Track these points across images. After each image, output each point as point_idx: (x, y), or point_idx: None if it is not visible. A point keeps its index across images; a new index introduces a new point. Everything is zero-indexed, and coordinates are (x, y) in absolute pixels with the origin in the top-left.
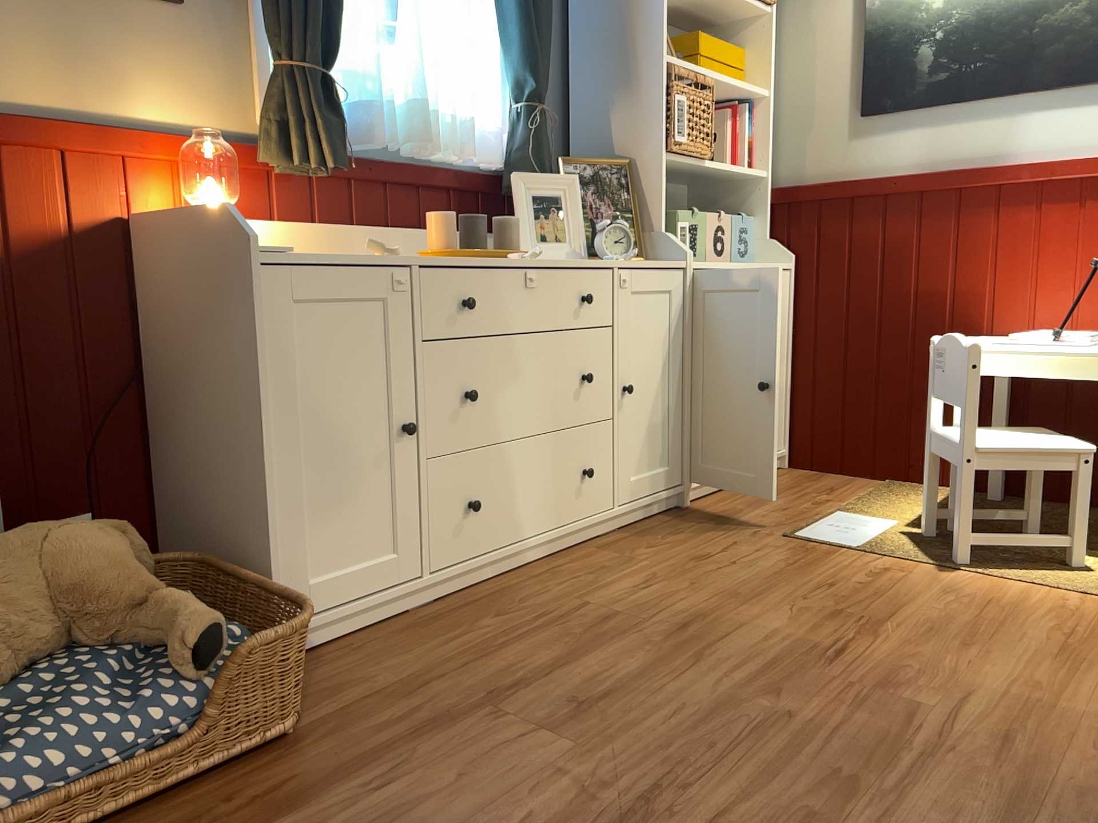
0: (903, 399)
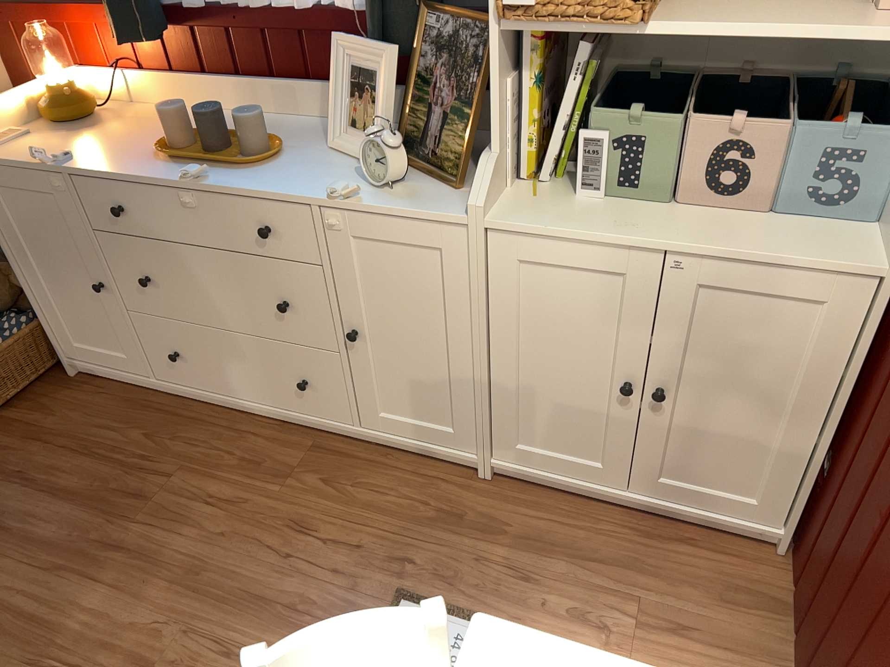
0: (850, 663)
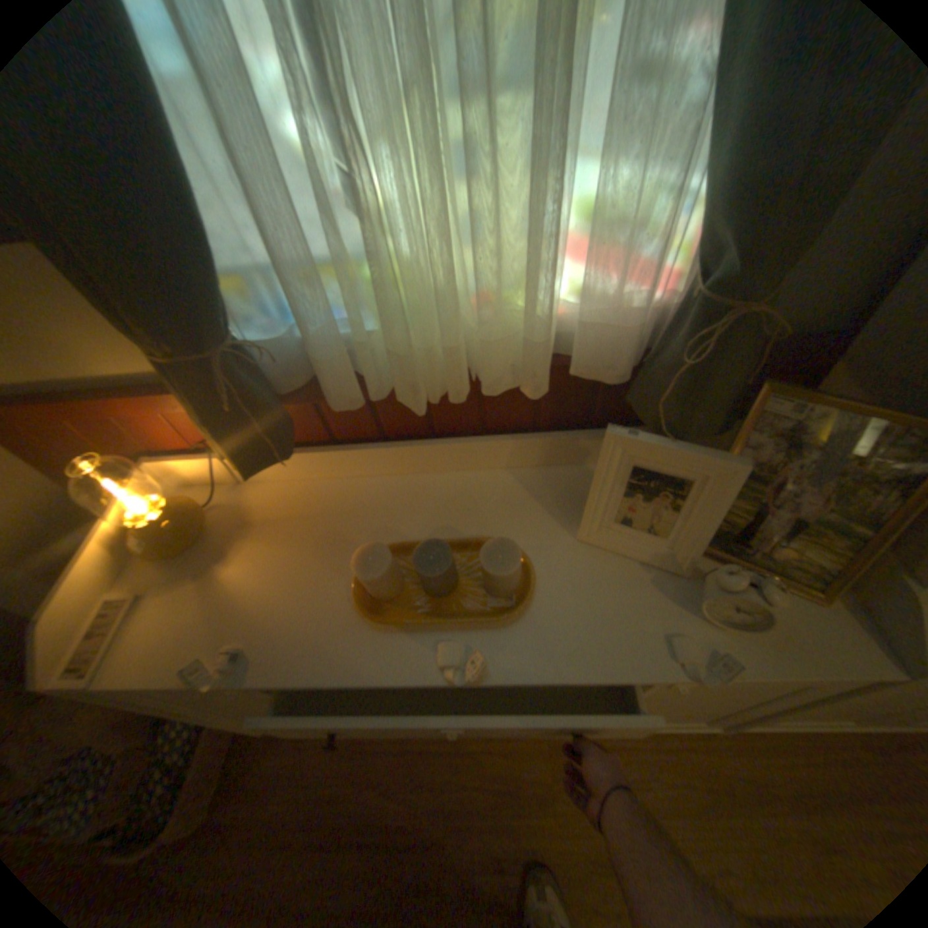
0: None
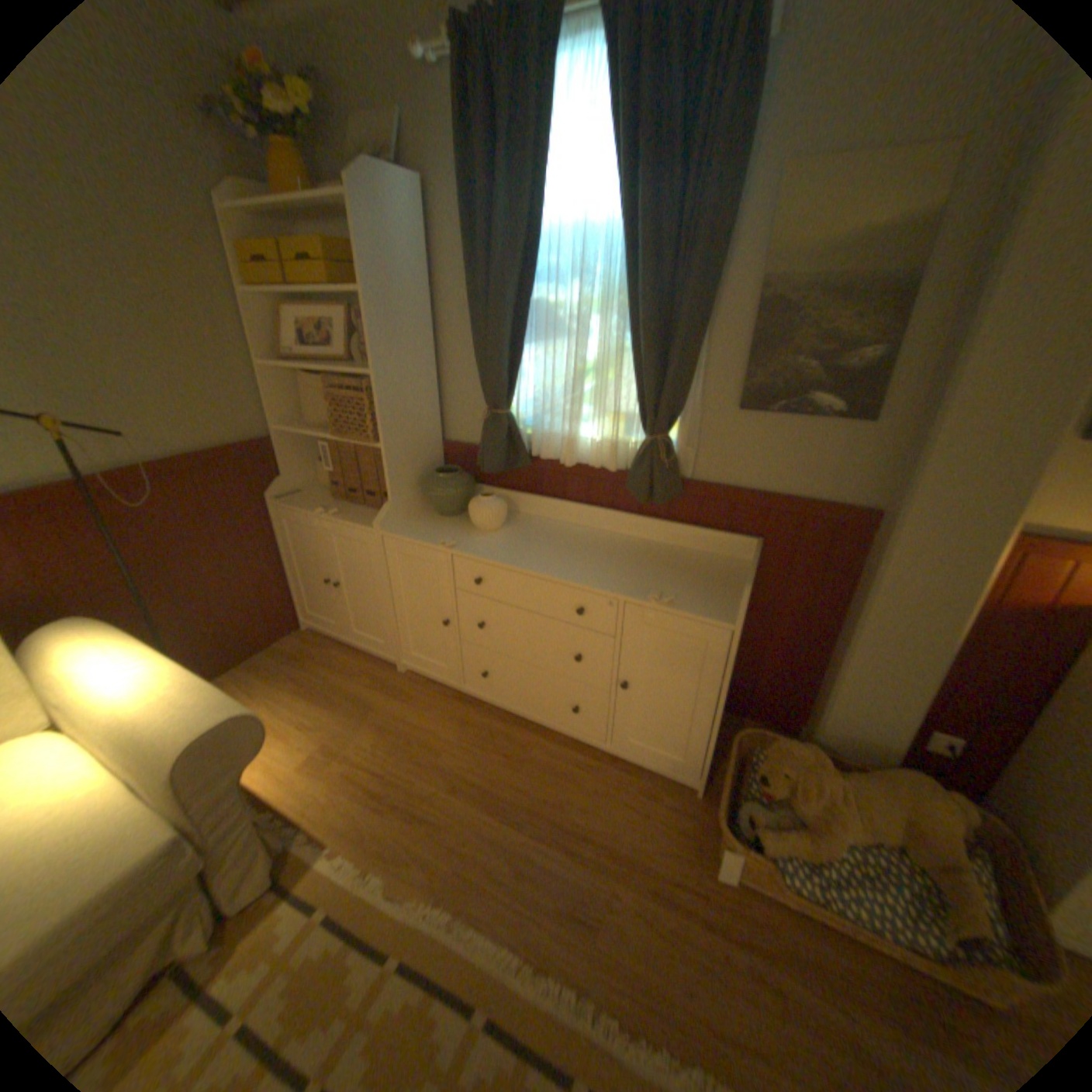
0: None
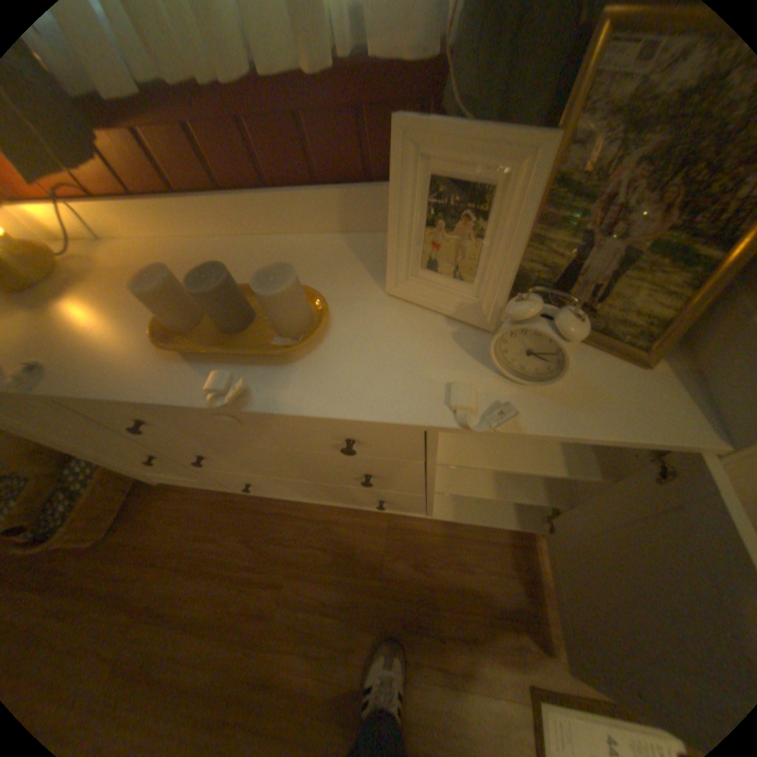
0: None
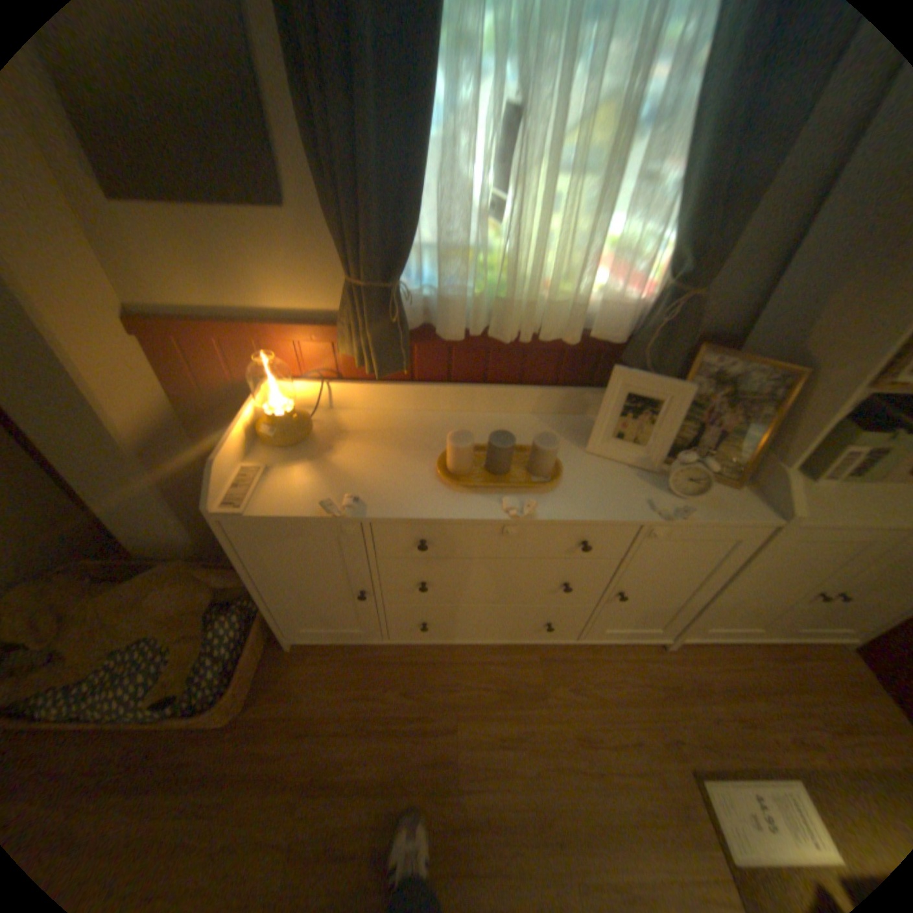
0: None
